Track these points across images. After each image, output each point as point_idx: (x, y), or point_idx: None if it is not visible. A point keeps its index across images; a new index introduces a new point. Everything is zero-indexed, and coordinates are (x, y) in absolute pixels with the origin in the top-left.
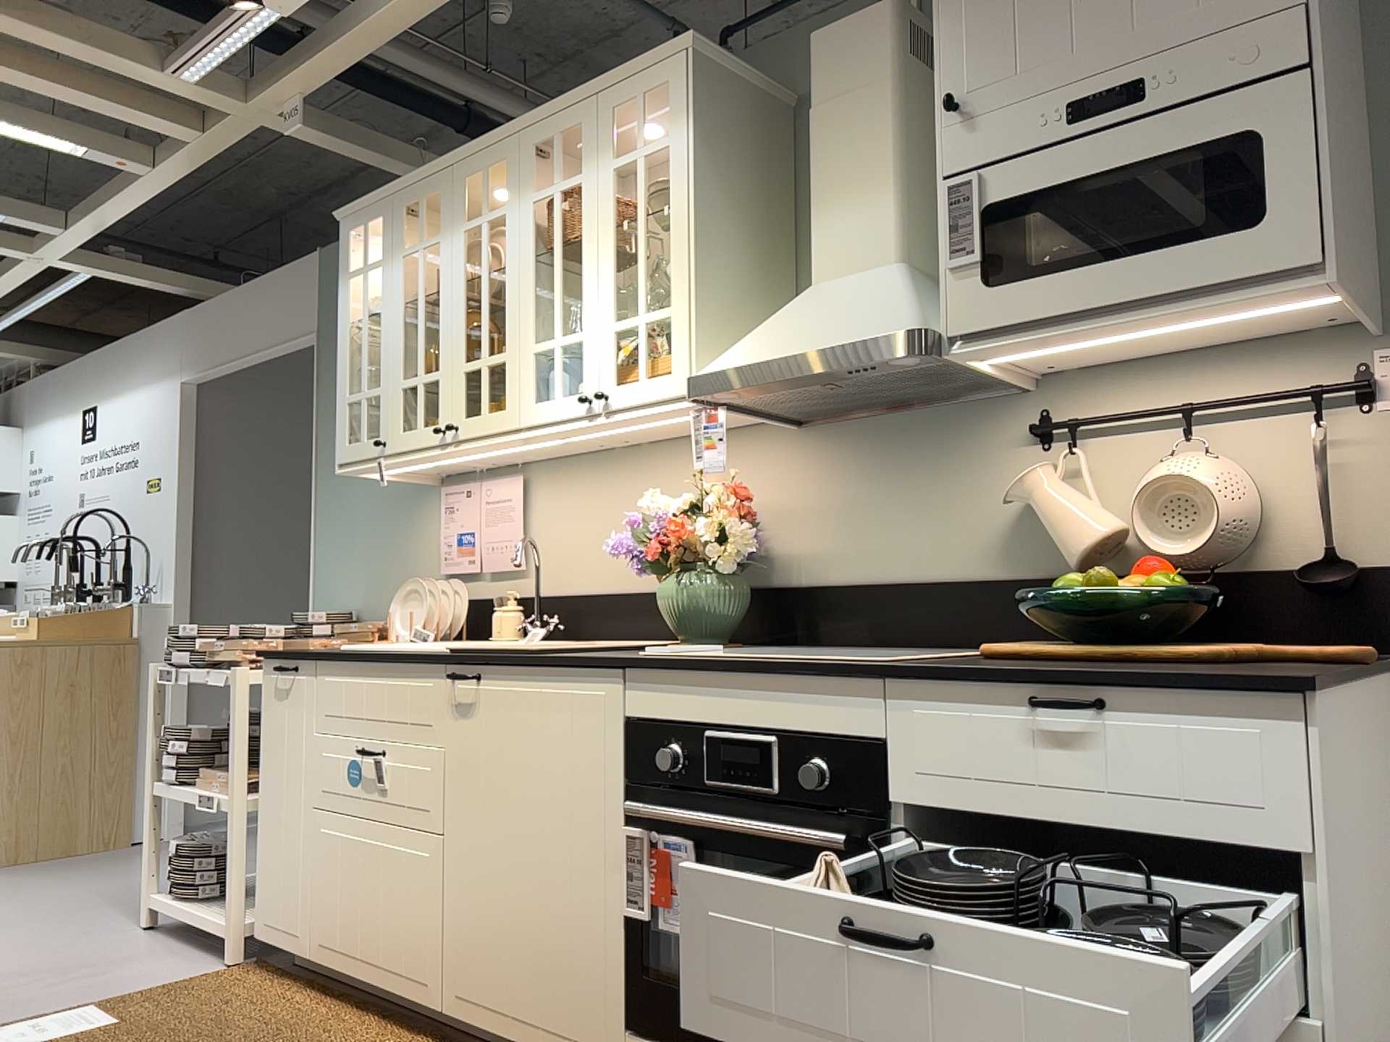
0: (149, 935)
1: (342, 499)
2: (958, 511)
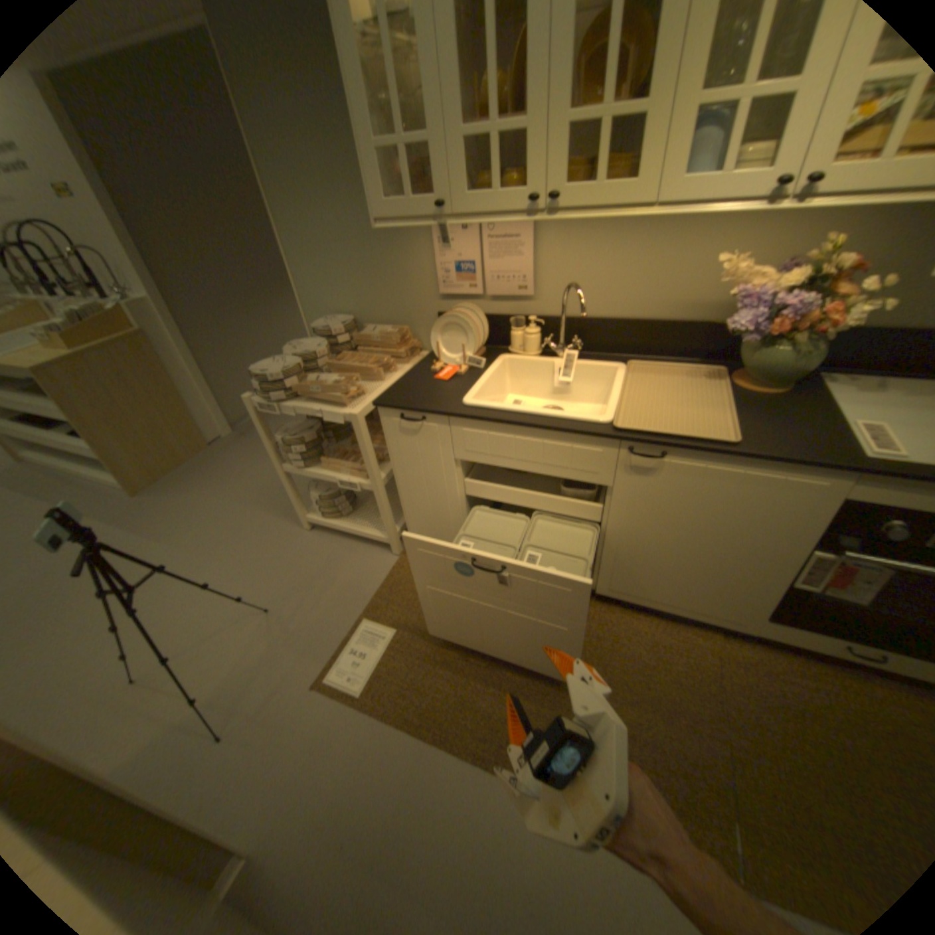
0: (317, 536)
1: (305, 221)
2: None
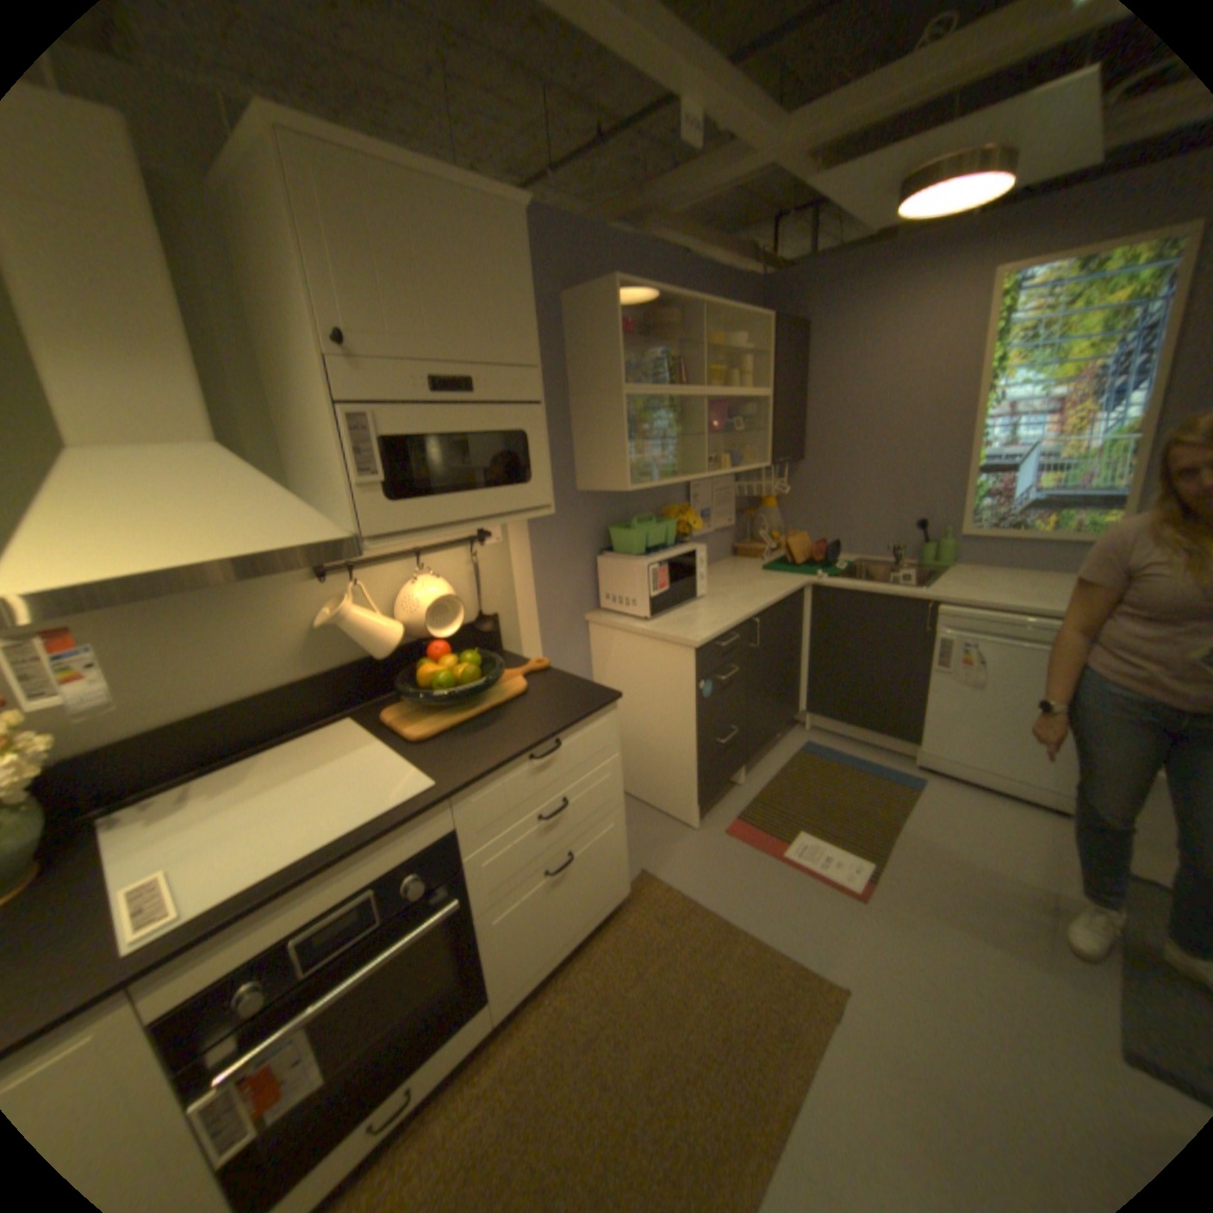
0: None
1: None
2: (255, 639)
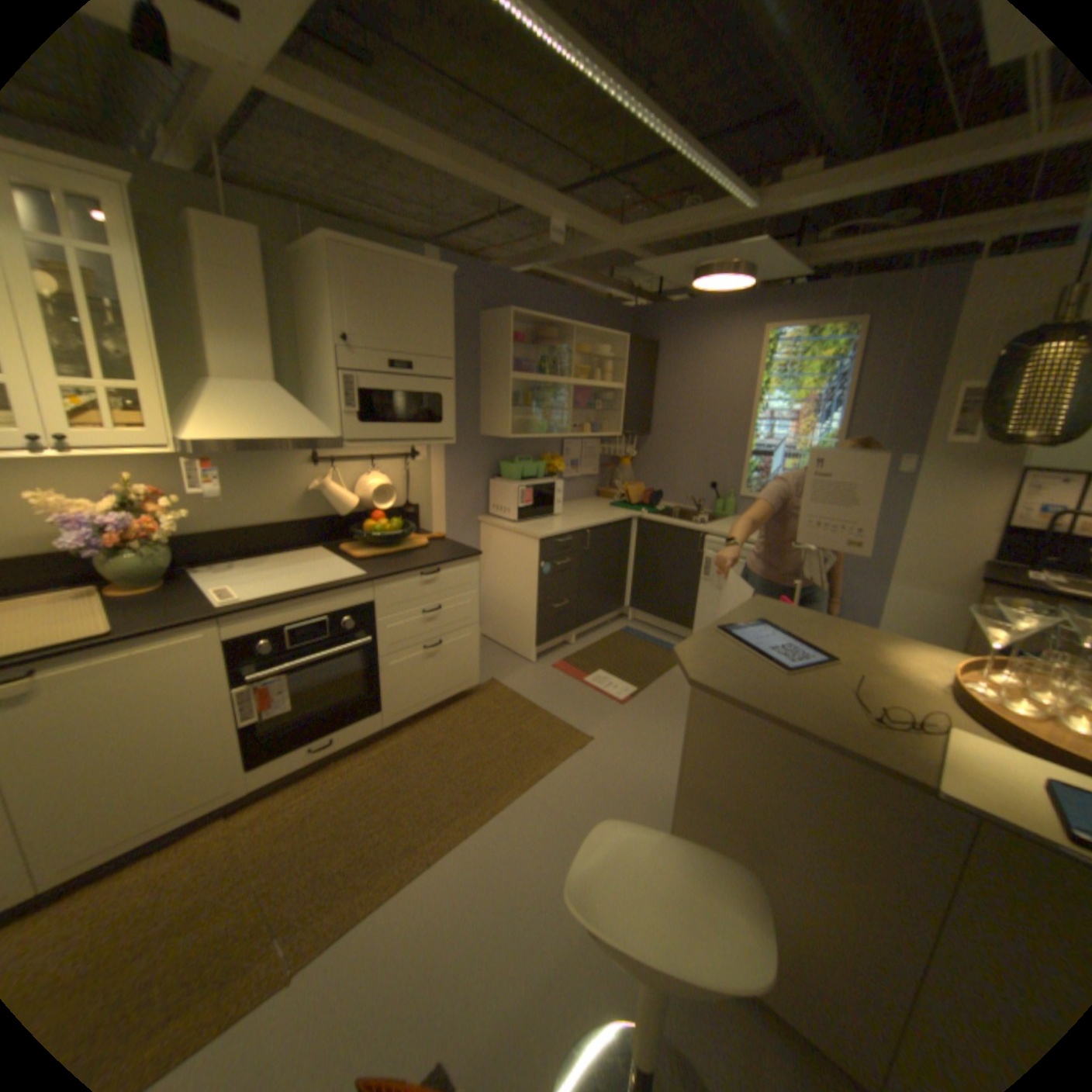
0: None
1: None
2: (278, 492)
